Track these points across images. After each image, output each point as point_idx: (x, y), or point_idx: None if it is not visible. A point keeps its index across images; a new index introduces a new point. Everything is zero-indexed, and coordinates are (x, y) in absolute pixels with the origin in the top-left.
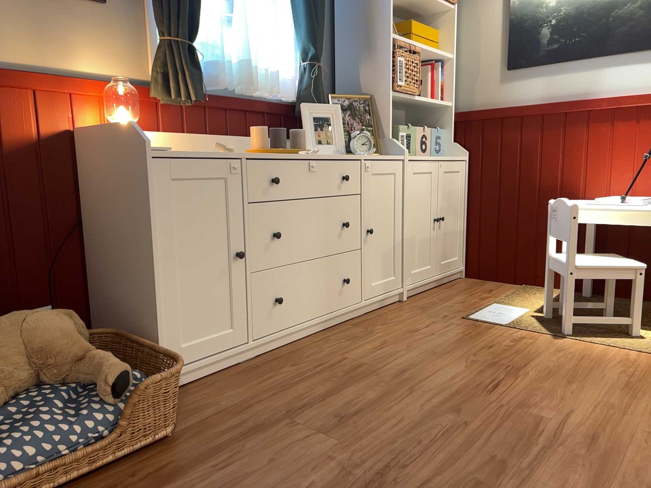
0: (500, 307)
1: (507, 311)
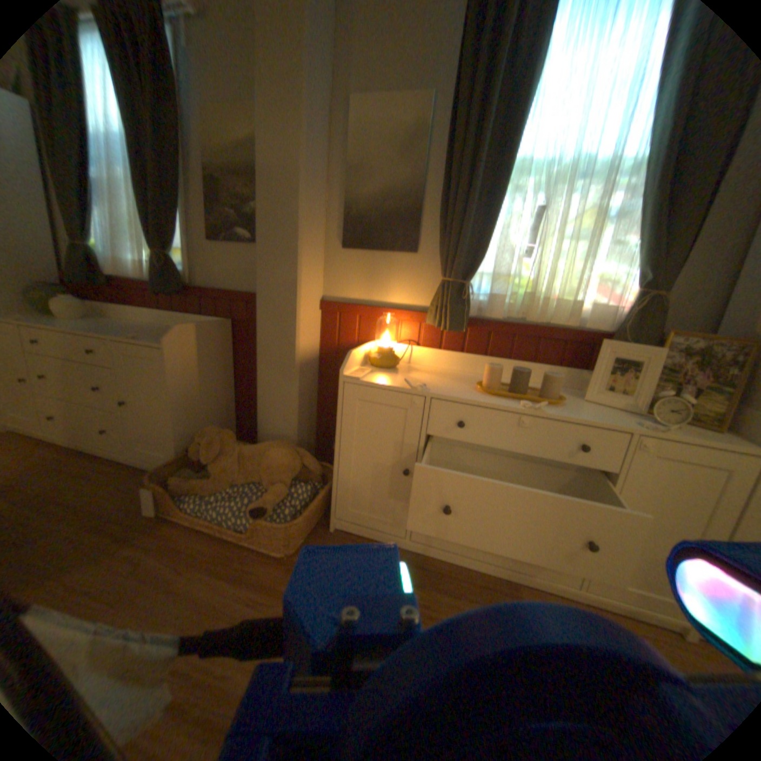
0: None
1: None
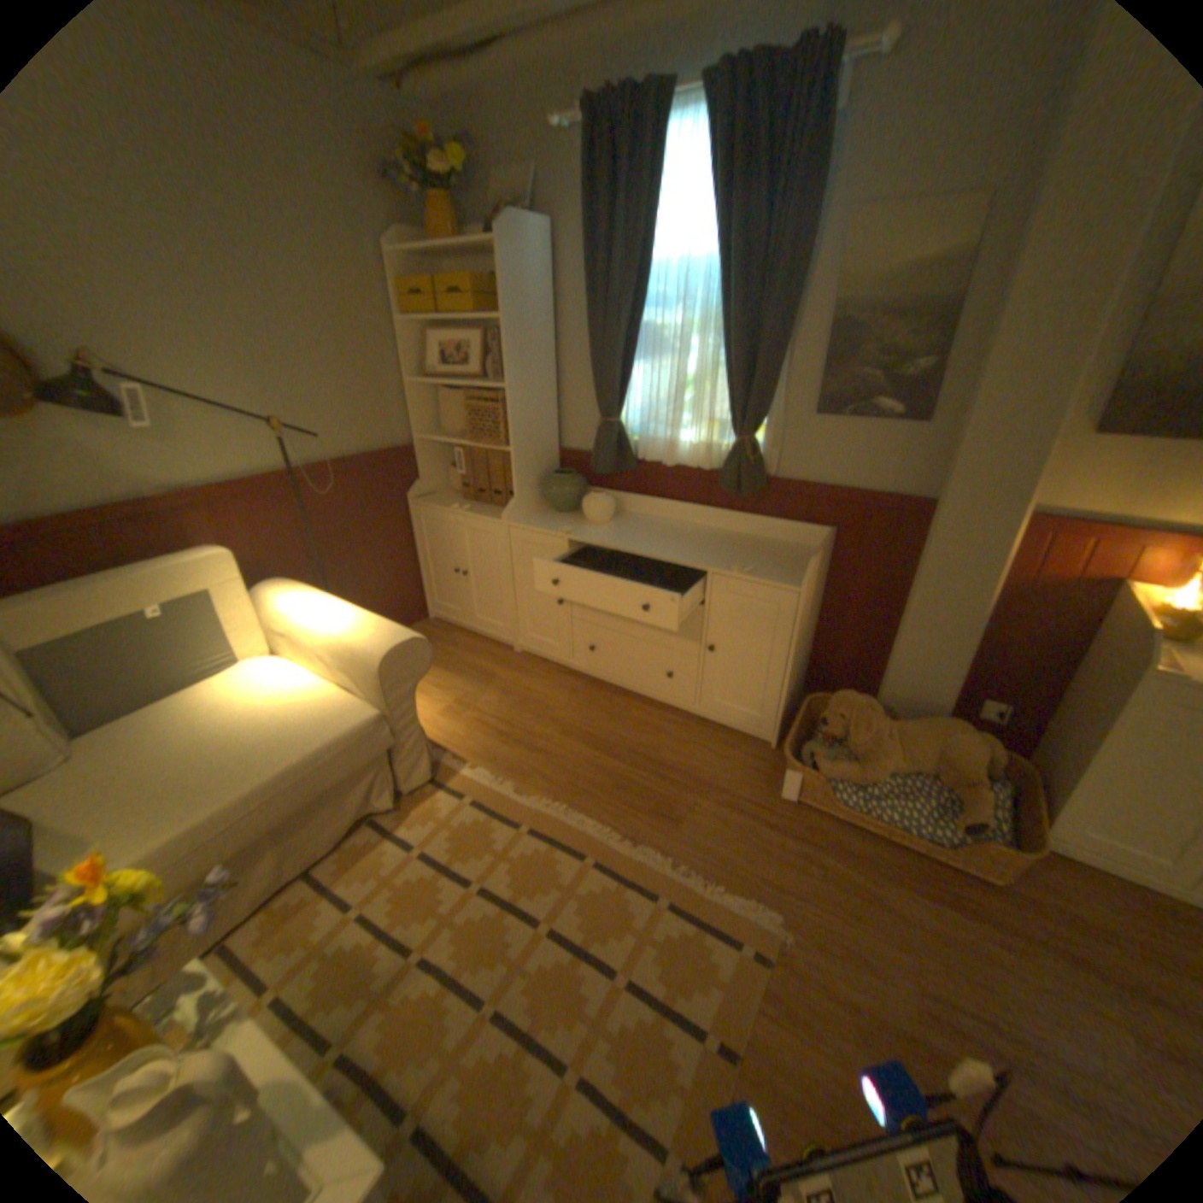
0: None
1: None
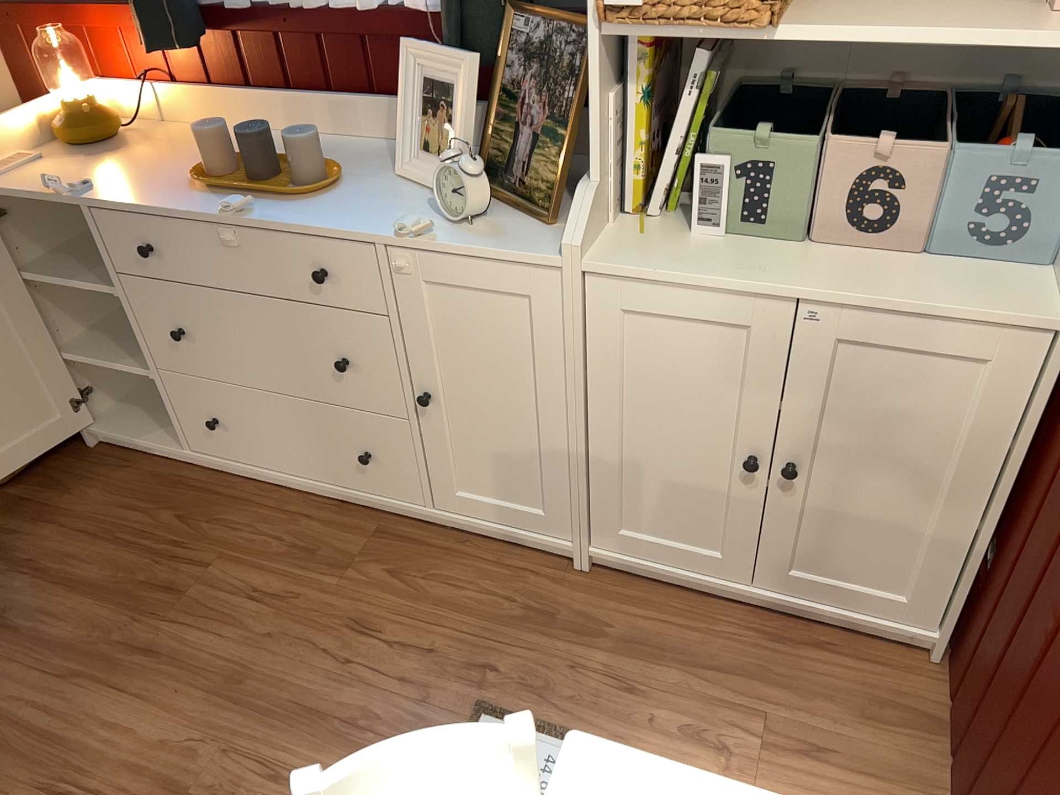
0: None
1: None
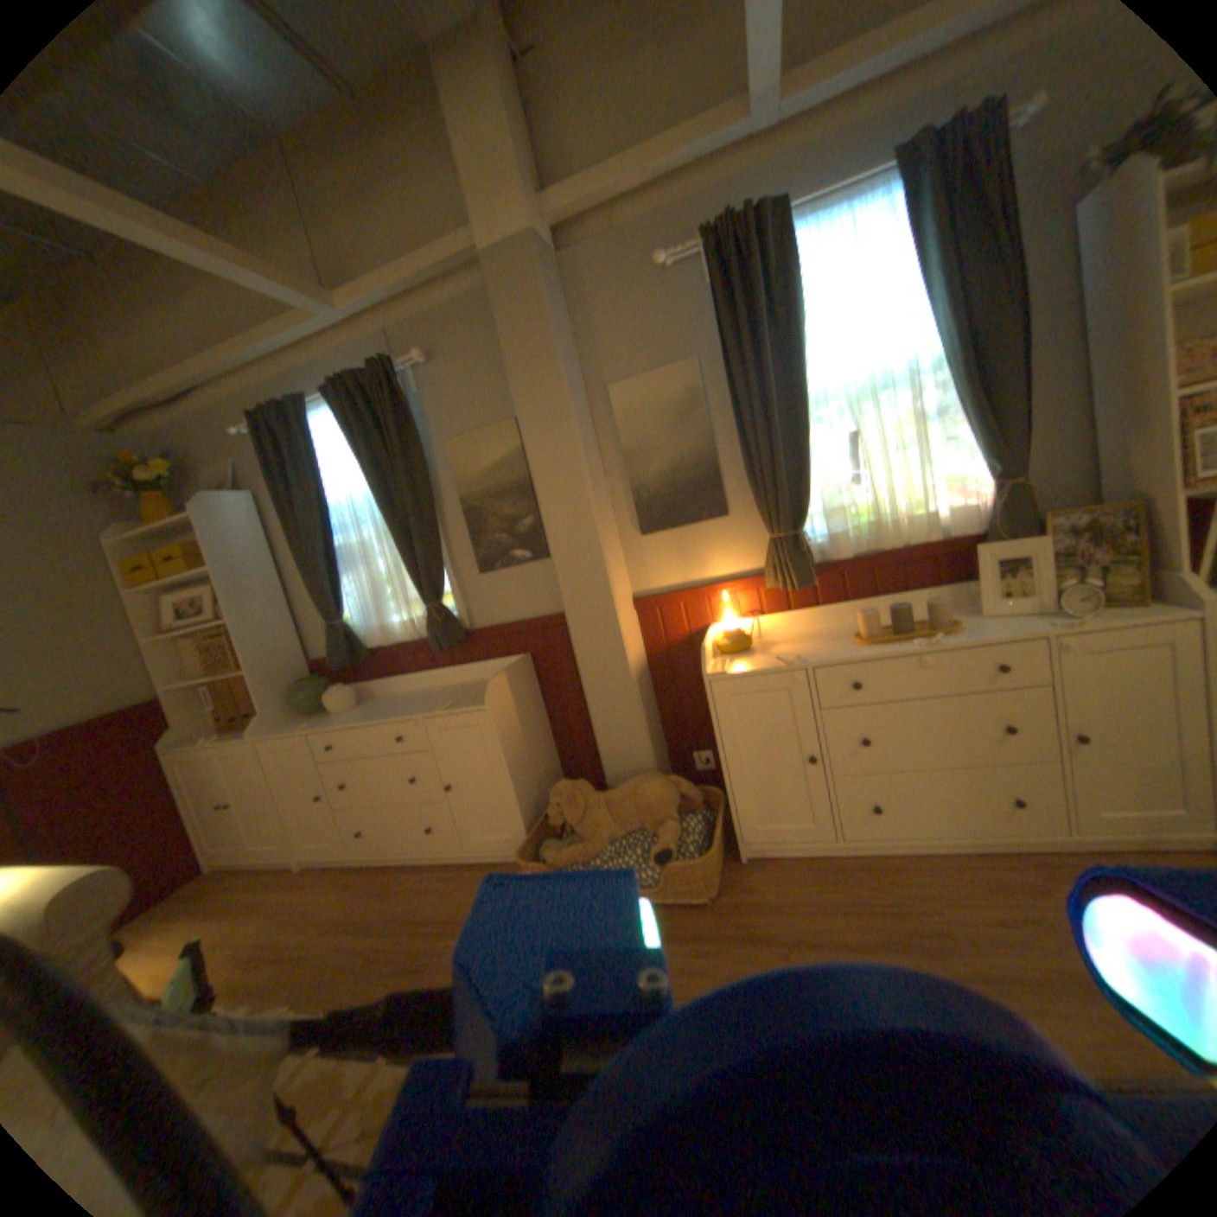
0: None
1: None
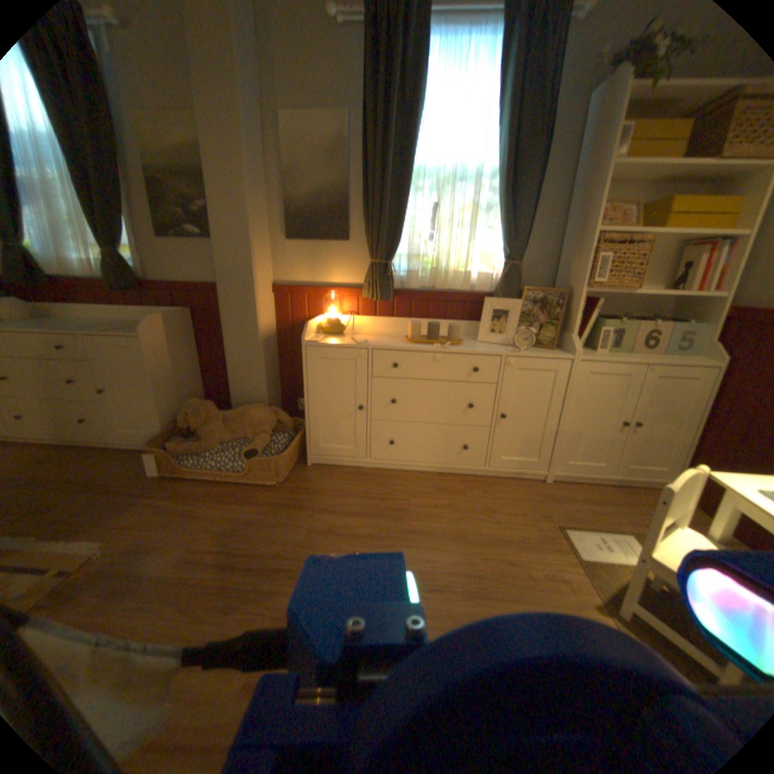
0: (627, 544)
1: (623, 553)
